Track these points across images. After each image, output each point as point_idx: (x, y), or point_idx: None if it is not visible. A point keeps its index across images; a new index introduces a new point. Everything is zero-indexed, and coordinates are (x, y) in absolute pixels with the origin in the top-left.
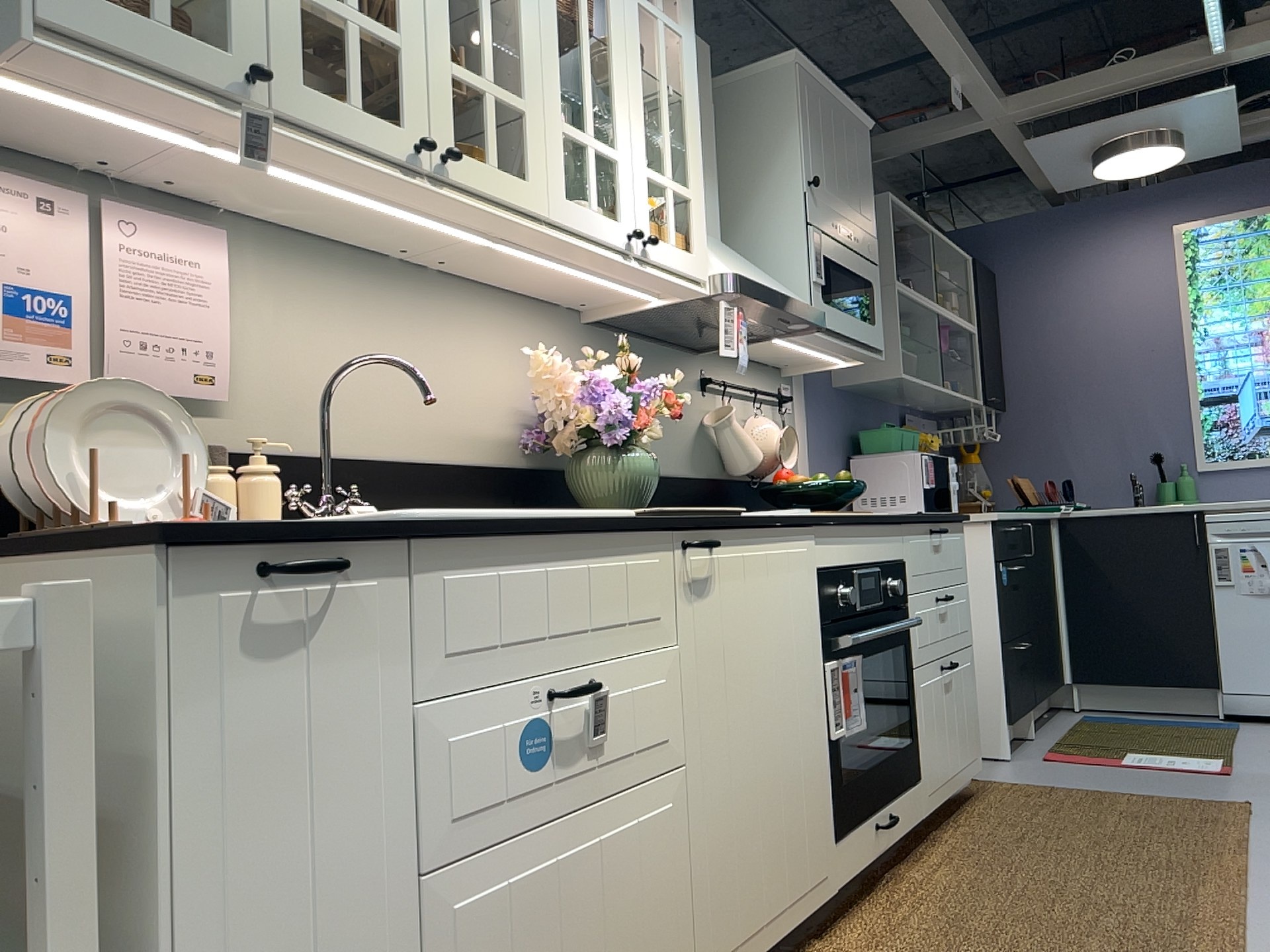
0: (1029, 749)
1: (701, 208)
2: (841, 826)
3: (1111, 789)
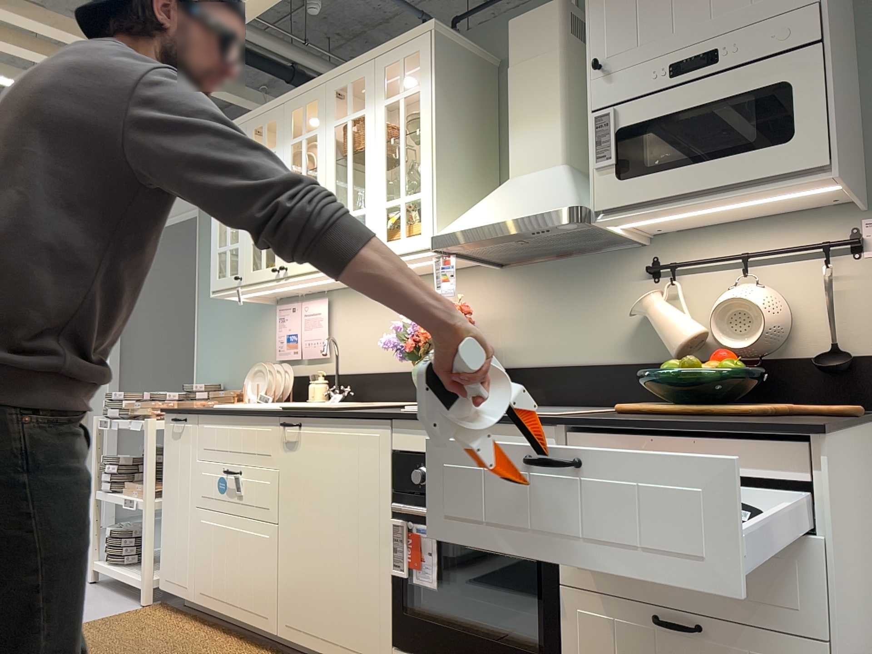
0: None
1: (427, 198)
2: (400, 641)
3: None
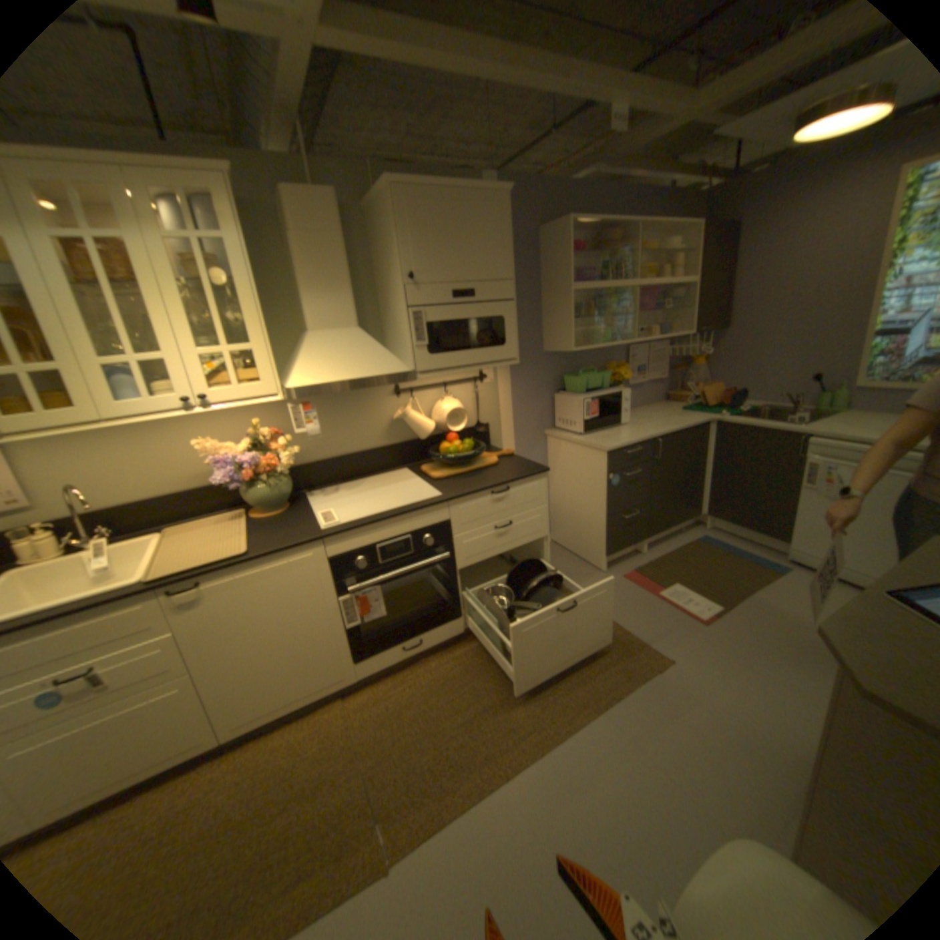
0: (628, 565)
1: (265, 352)
2: (360, 658)
3: (617, 621)
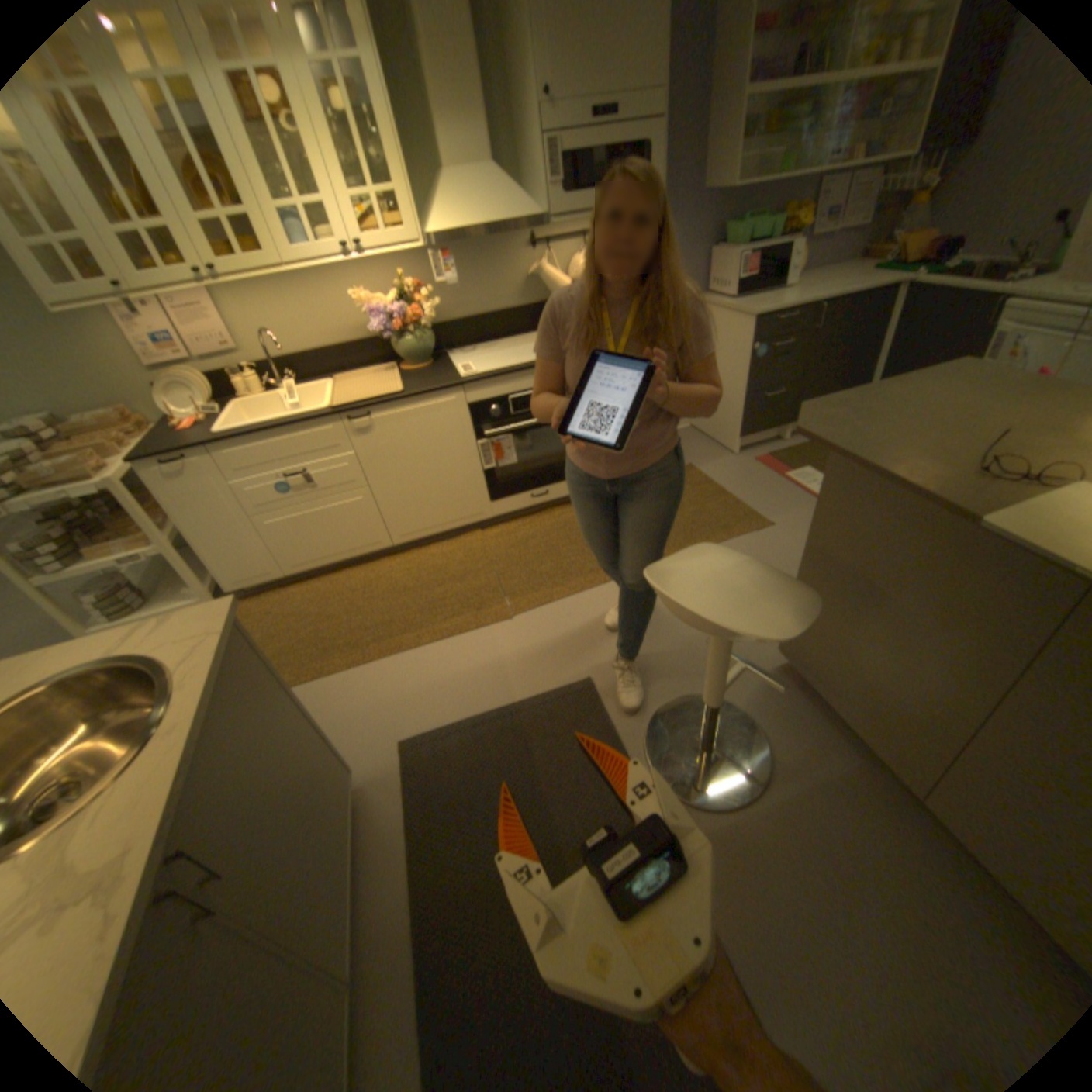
0: (764, 449)
1: (403, 193)
2: (495, 498)
3: (733, 493)
